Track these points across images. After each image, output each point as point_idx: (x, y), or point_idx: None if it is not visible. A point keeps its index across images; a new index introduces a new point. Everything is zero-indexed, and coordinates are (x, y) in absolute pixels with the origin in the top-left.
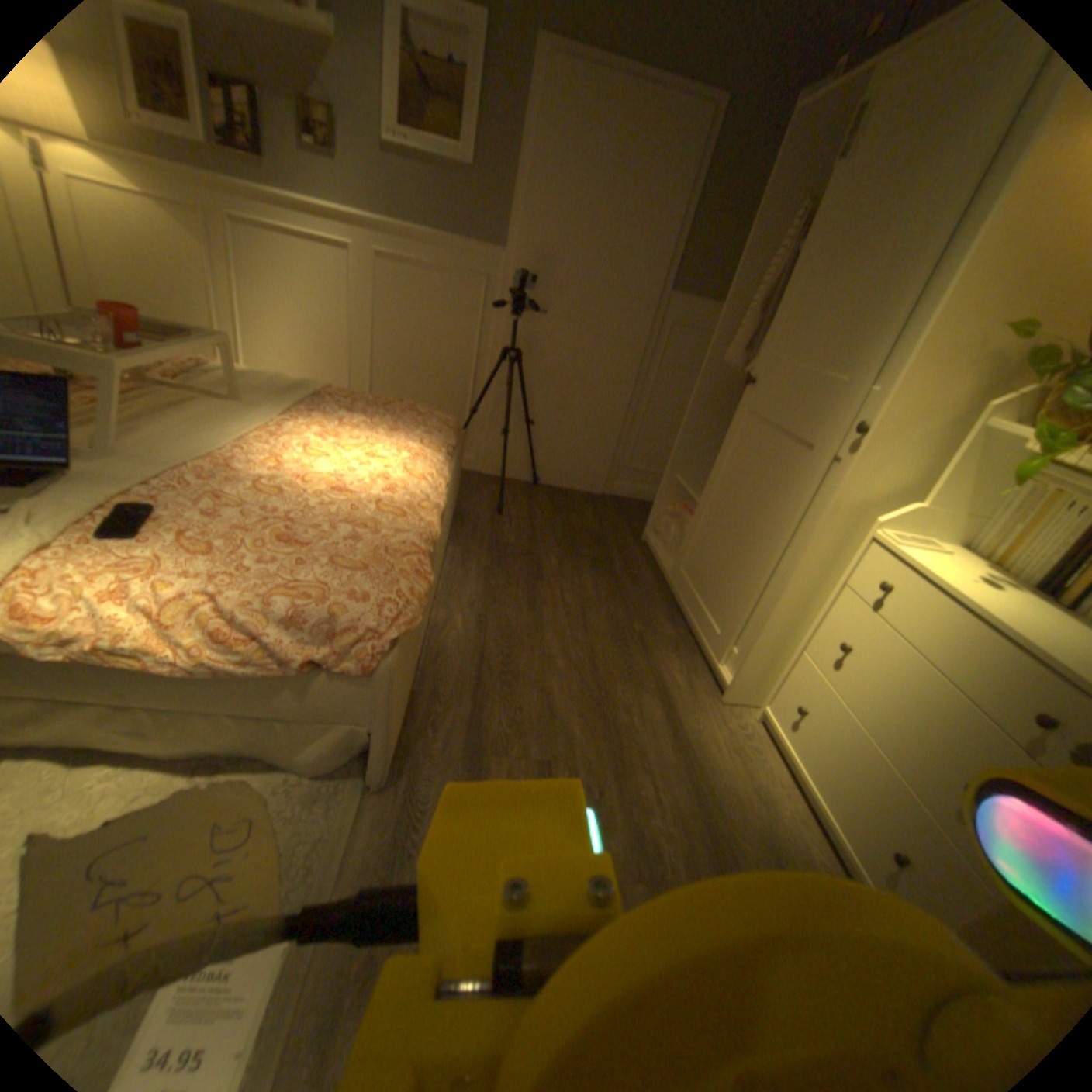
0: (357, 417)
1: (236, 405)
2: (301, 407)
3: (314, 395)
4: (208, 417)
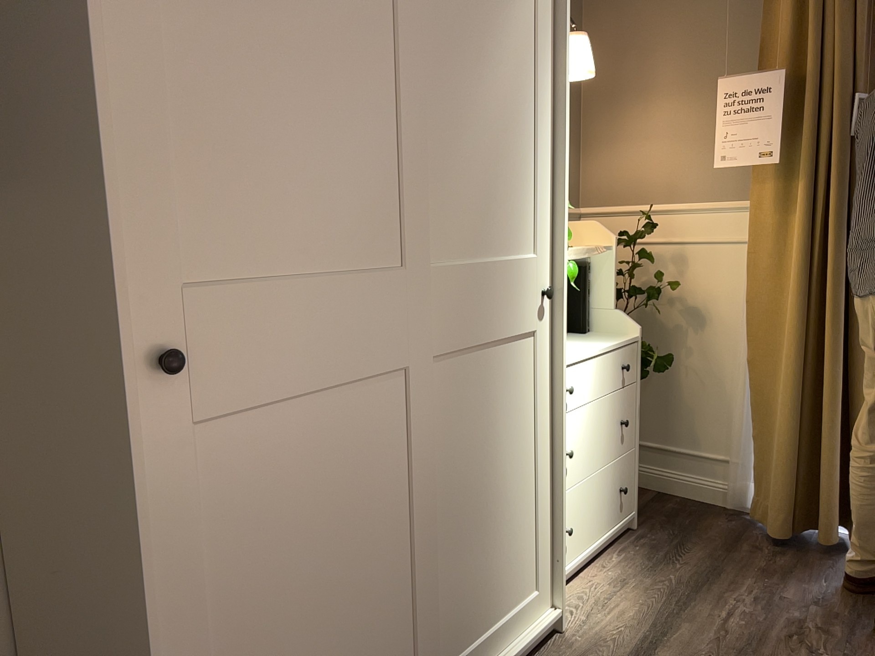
0: None
1: None
2: None
3: None
4: None
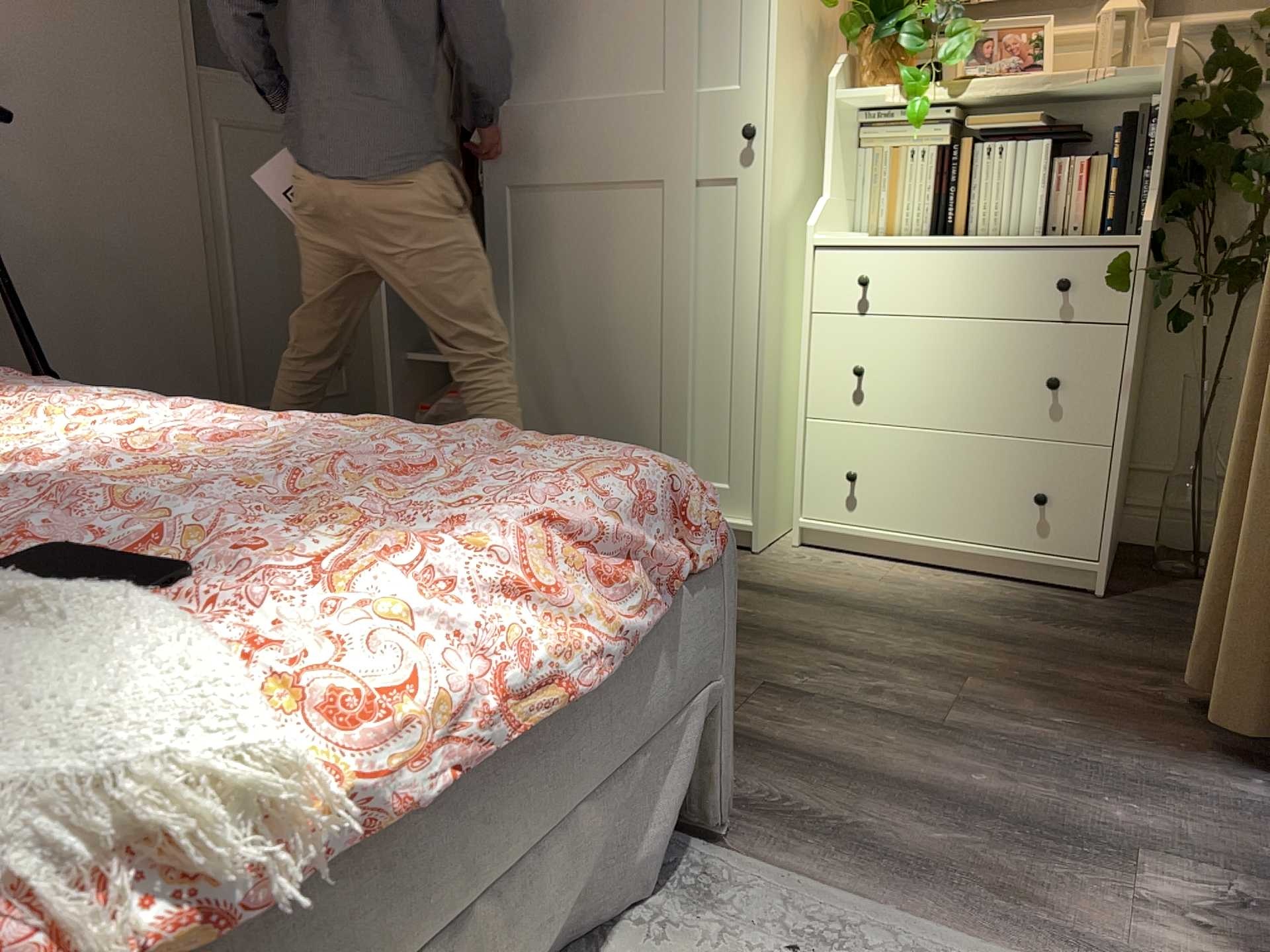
0: None
1: None
2: None
3: None
4: None
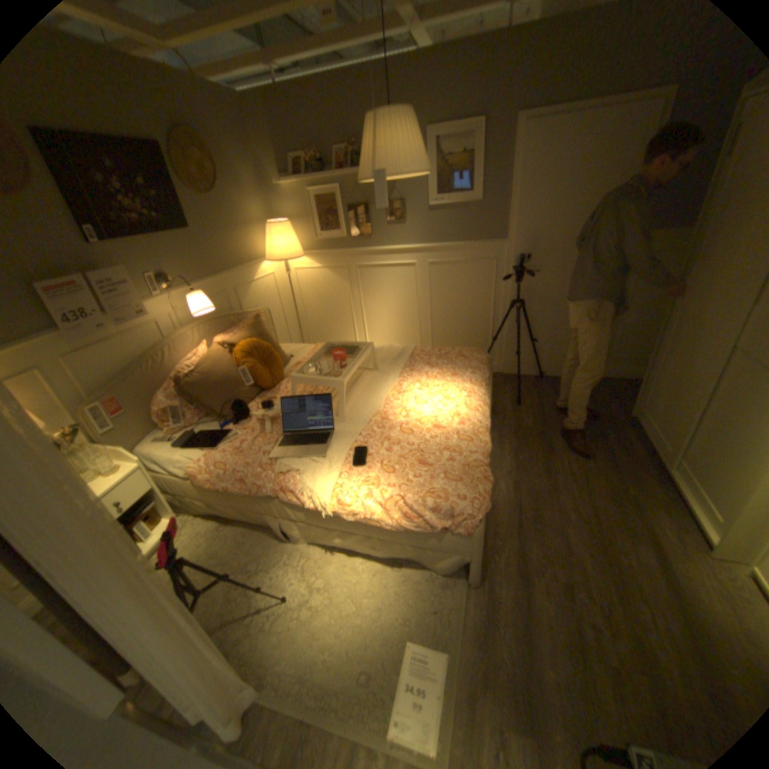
0: (434, 371)
1: (379, 376)
2: (406, 370)
3: (409, 357)
4: (370, 387)
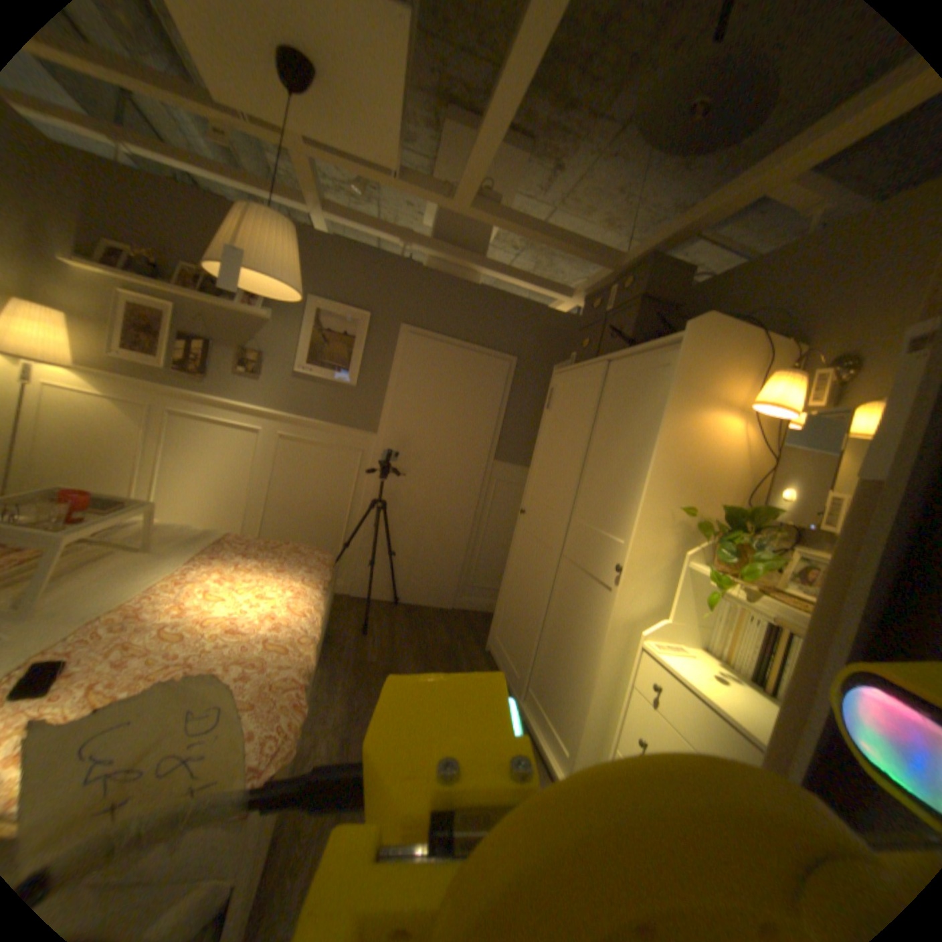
0: (250, 562)
1: (147, 558)
2: (203, 556)
3: (214, 543)
4: (122, 571)
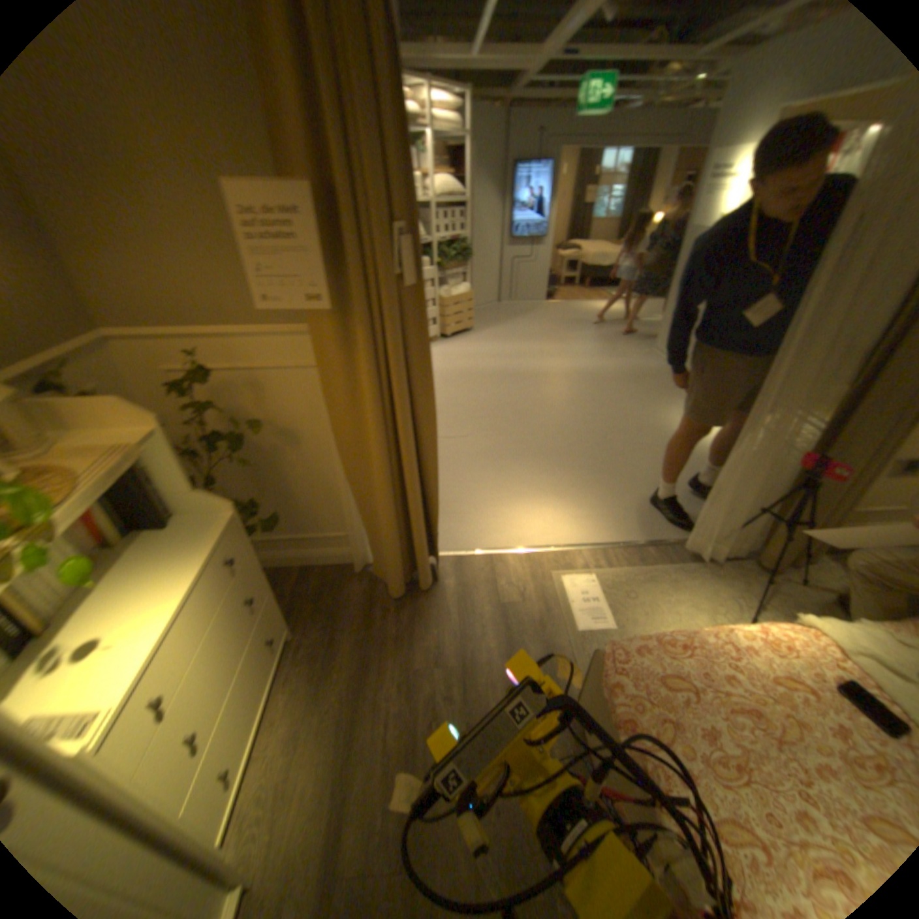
0: None
1: None
2: None
3: None
4: None
